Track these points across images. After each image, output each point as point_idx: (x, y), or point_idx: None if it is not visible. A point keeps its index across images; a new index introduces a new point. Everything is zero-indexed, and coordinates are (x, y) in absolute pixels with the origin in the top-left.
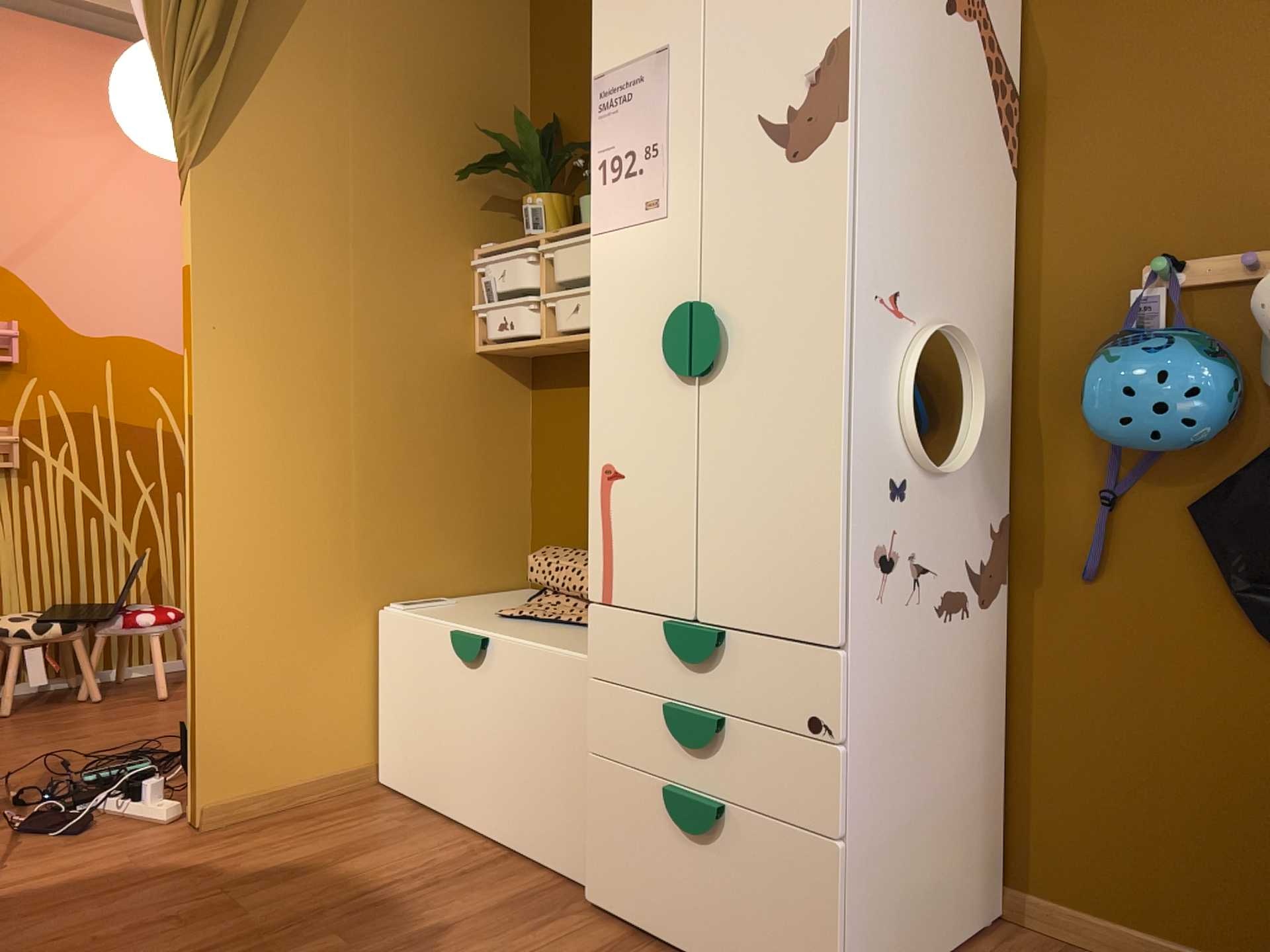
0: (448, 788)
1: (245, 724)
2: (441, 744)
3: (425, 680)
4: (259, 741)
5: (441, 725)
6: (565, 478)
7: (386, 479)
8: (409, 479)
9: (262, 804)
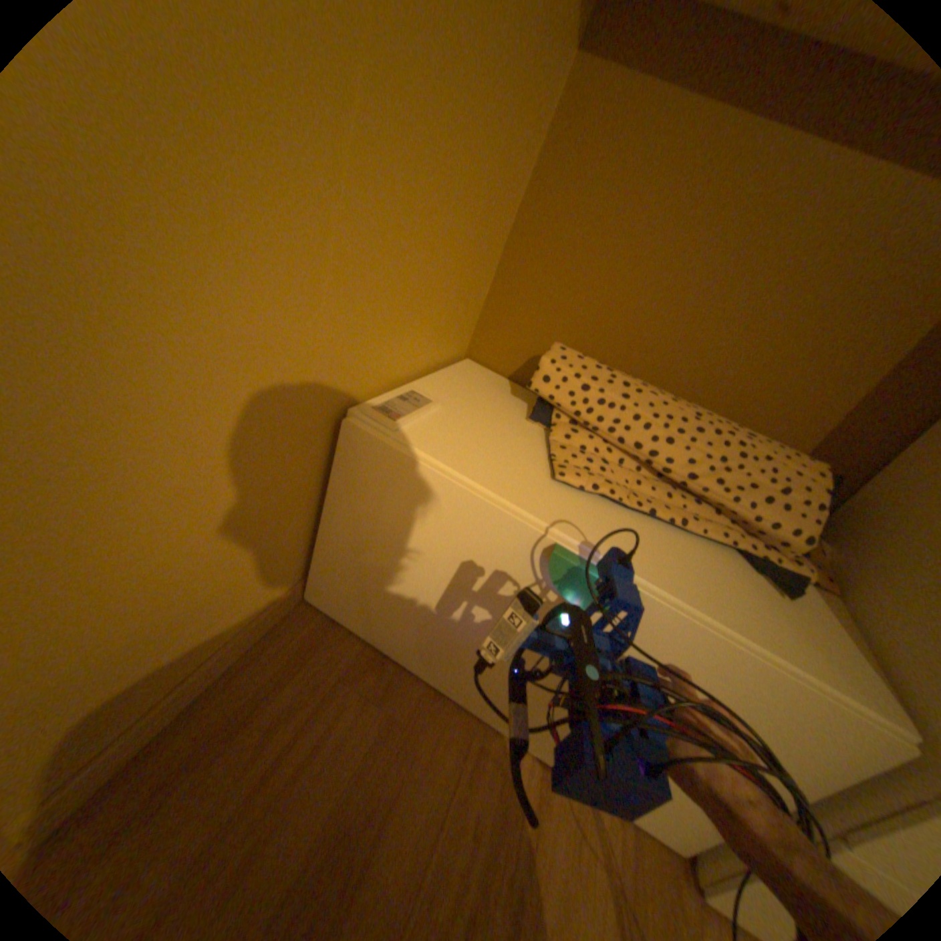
0: (454, 669)
1: (115, 664)
2: (456, 631)
3: (449, 557)
4: (146, 664)
5: (465, 615)
6: (592, 243)
7: (410, 157)
8: (436, 169)
9: (160, 721)
